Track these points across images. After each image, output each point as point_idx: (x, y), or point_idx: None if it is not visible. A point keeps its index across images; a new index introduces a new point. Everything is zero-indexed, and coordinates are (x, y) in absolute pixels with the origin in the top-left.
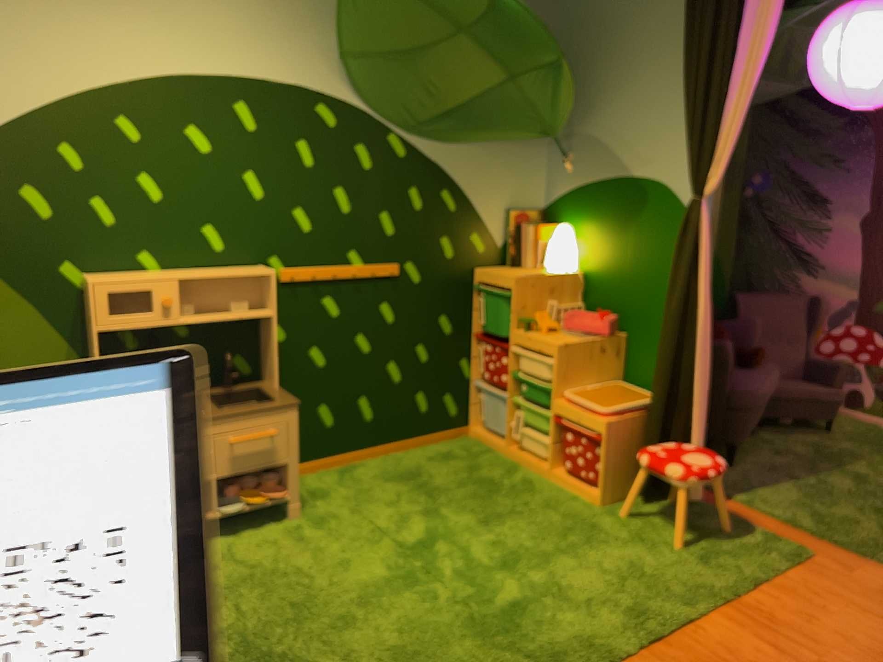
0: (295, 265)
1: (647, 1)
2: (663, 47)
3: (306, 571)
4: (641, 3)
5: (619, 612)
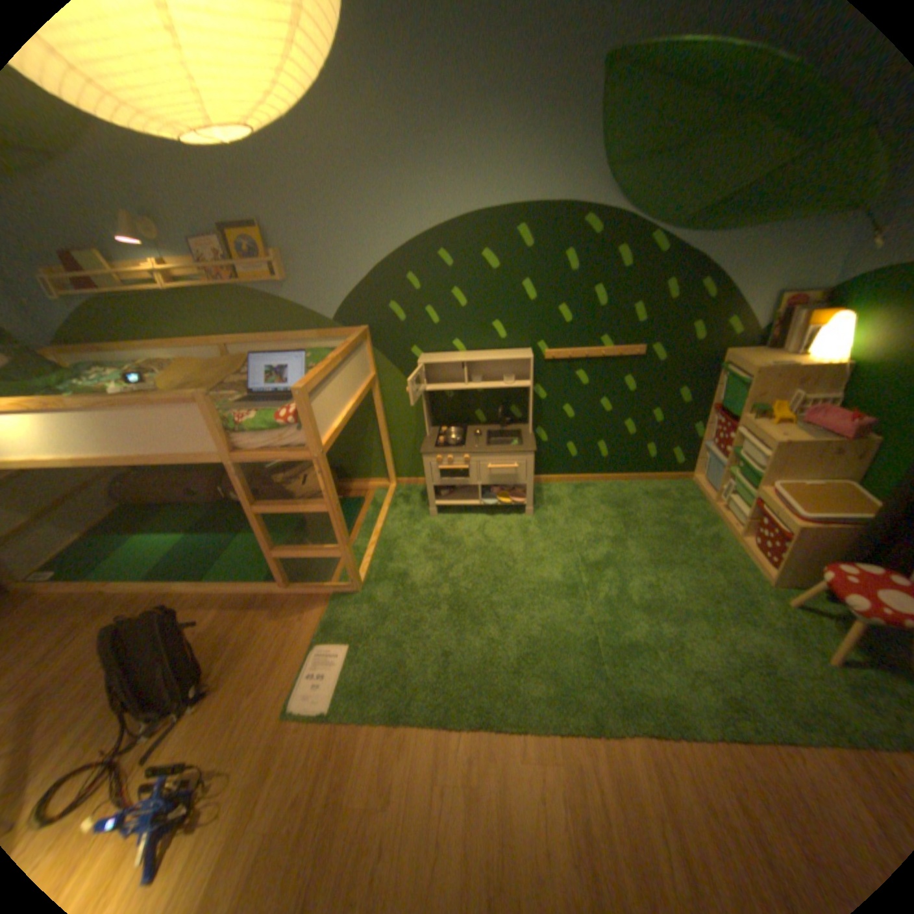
0: (556, 349)
1: None
2: None
3: (514, 557)
4: None
5: (721, 698)
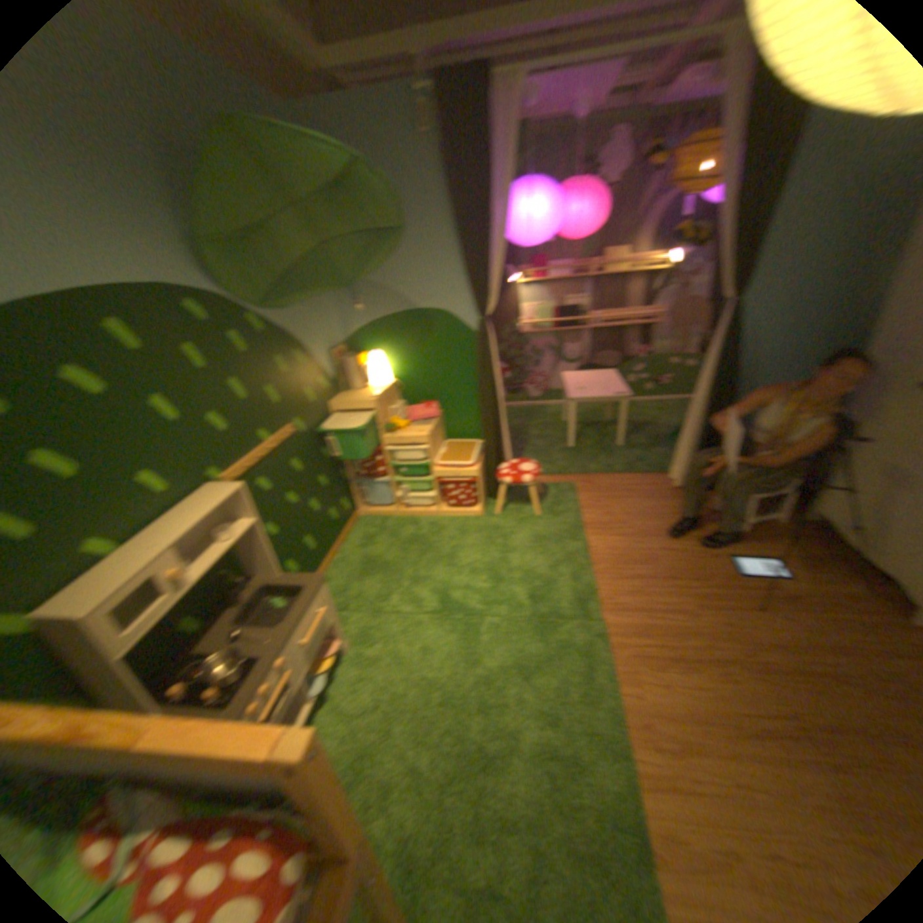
0: (231, 465)
1: (401, 175)
2: (424, 213)
3: (412, 677)
4: (395, 176)
5: (565, 564)
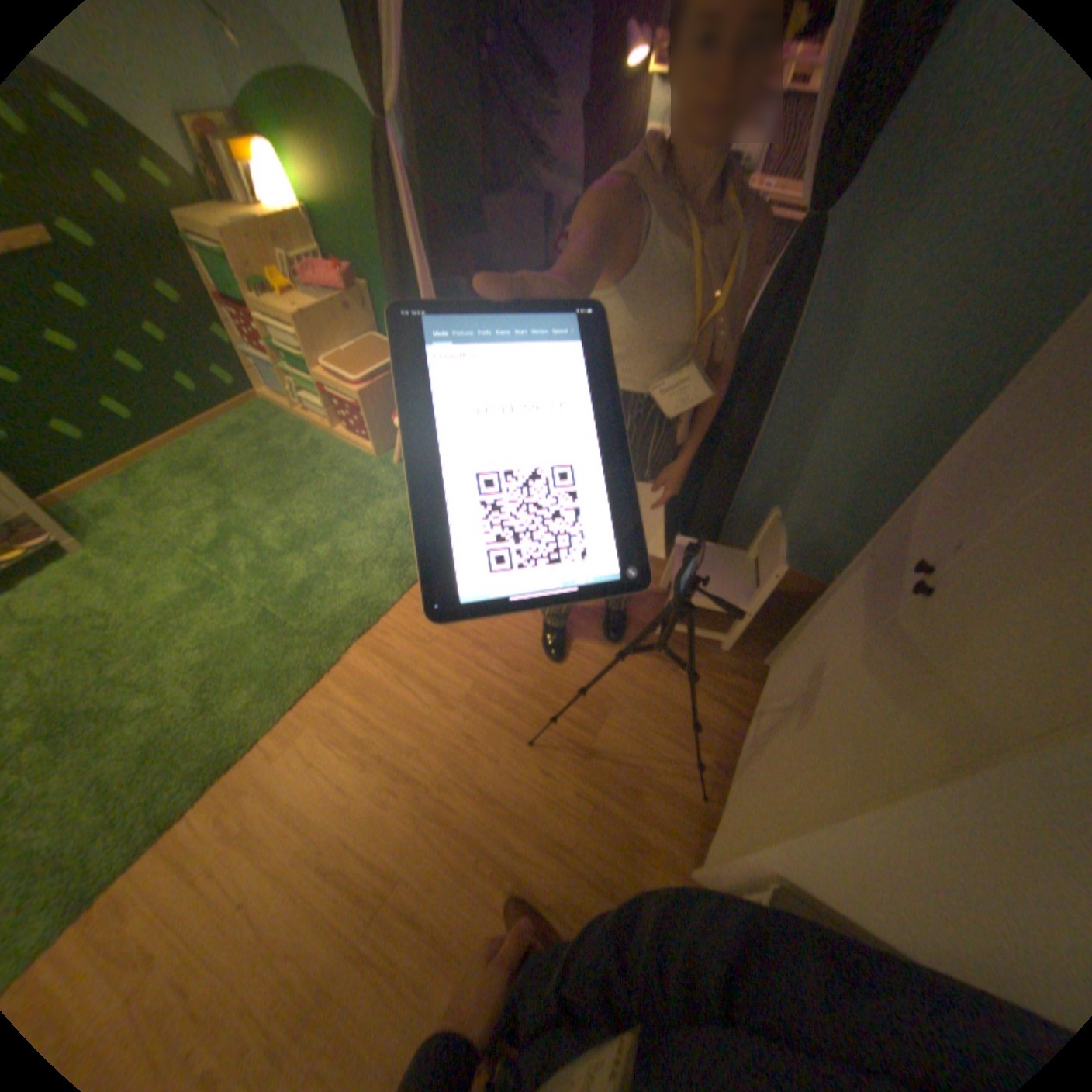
0: None
1: None
2: None
3: (98, 611)
4: None
5: (385, 567)
